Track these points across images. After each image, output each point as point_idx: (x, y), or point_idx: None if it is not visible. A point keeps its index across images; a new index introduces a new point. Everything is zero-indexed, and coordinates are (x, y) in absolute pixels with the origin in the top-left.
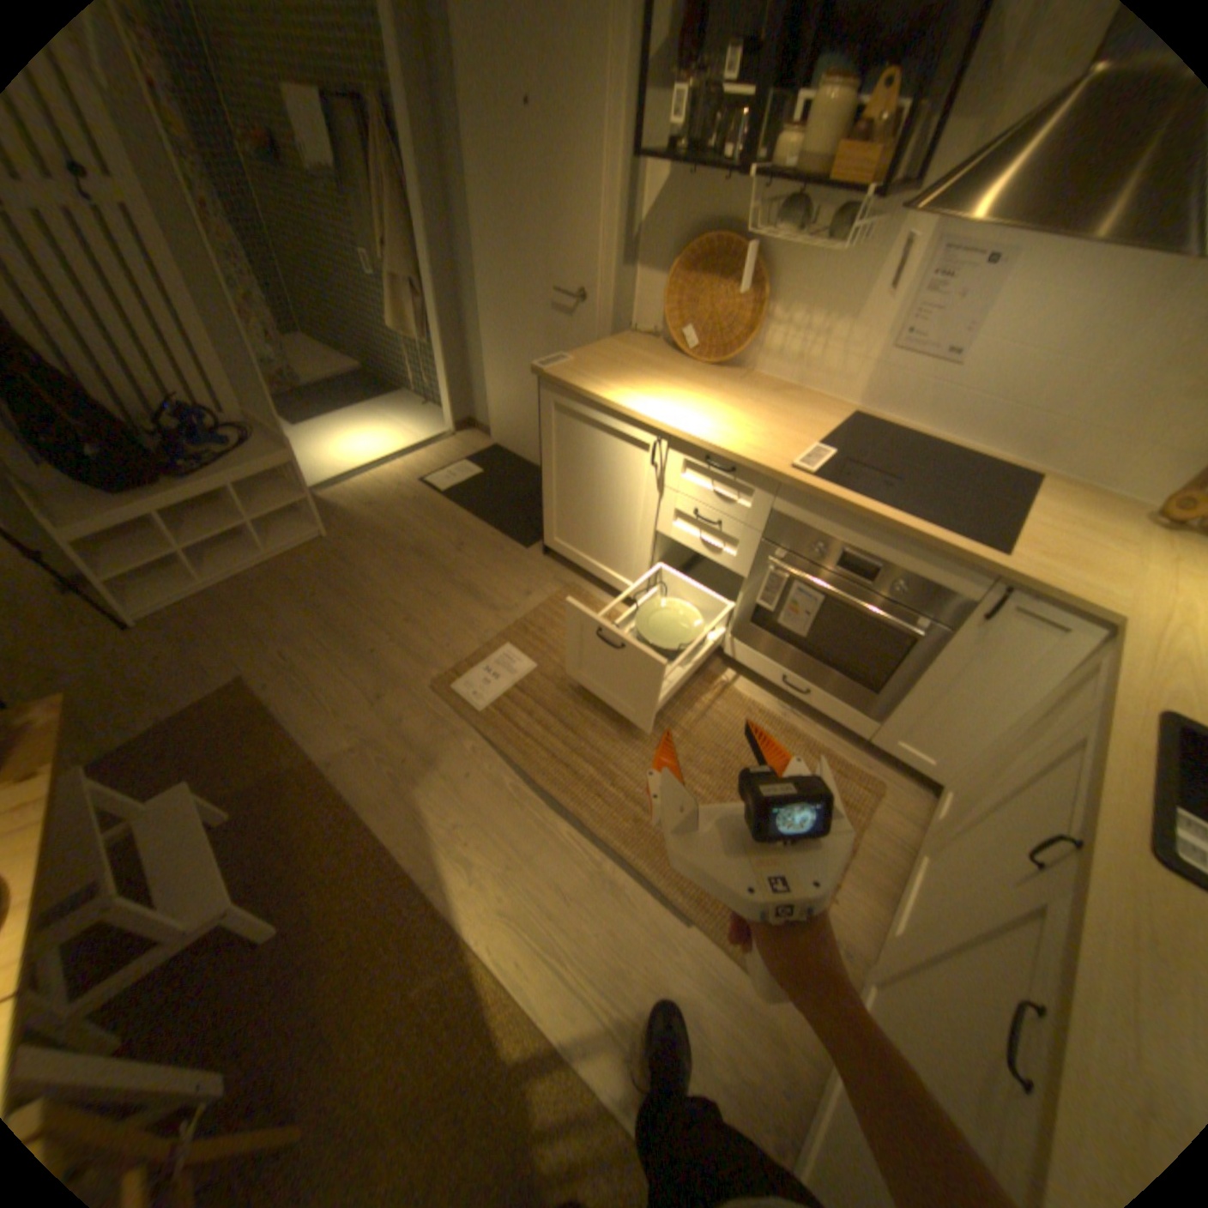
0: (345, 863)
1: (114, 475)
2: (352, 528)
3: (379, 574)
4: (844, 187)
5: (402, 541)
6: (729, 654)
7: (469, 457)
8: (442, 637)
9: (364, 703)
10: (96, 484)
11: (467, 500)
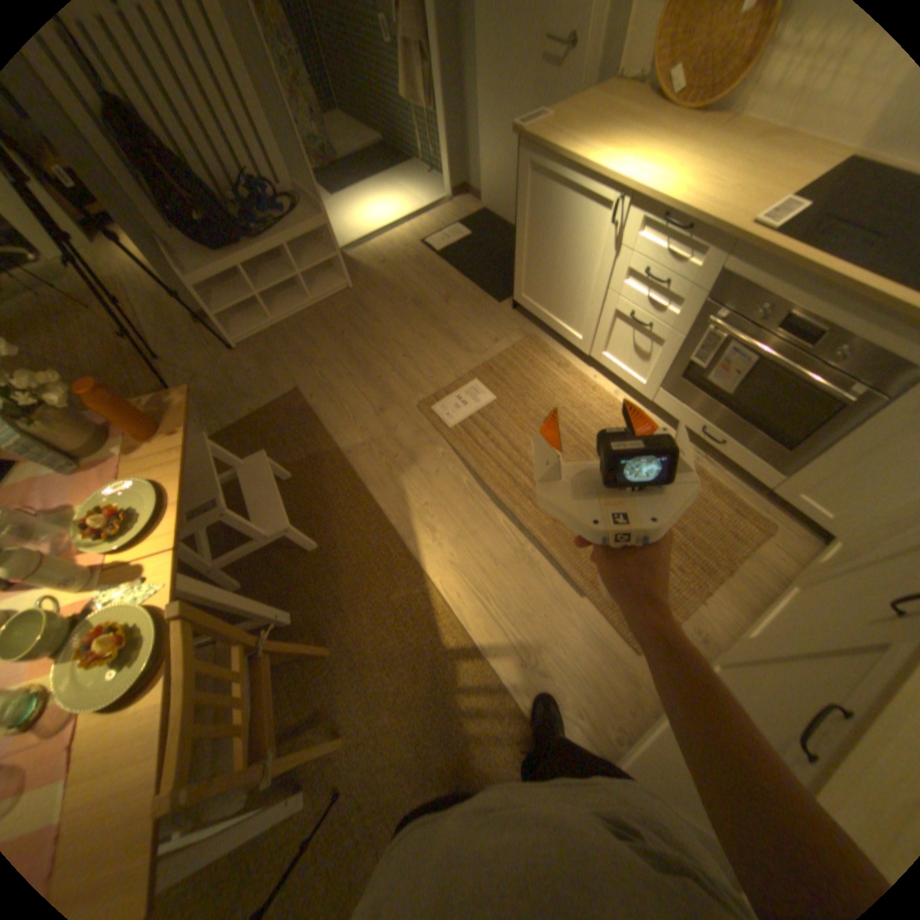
0: (356, 514)
1: (213, 236)
2: (370, 282)
3: (387, 319)
4: None
5: (404, 293)
6: (658, 404)
7: (461, 221)
8: (428, 370)
9: (372, 414)
10: (203, 243)
11: (456, 260)
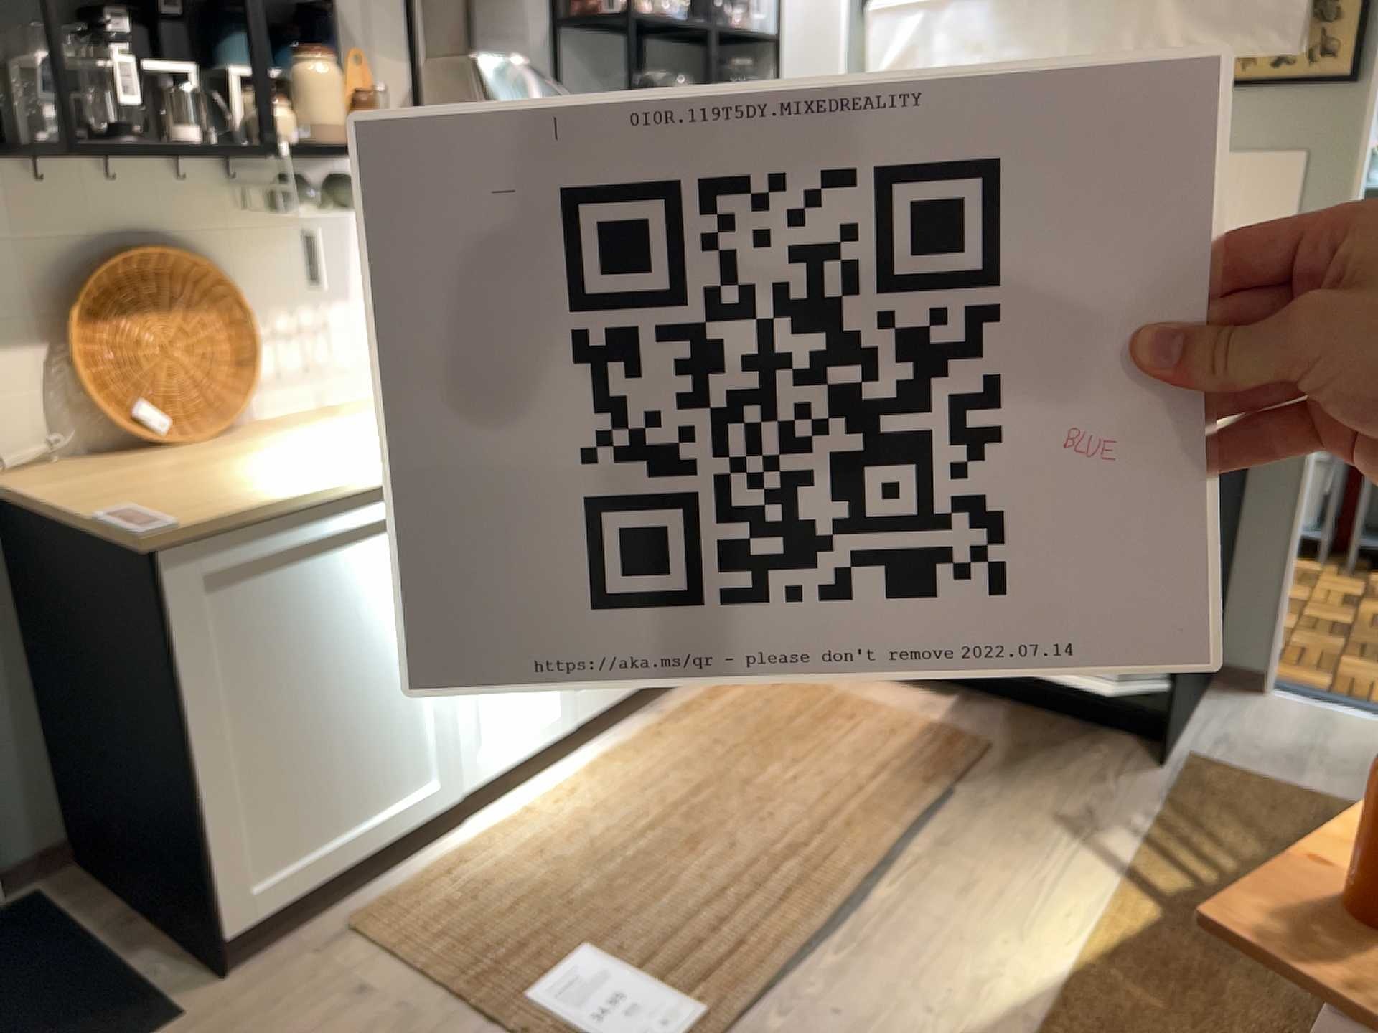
0: None
1: None
2: None
3: None
4: (270, 165)
5: None
6: (584, 719)
7: None
8: None
9: None
10: None
11: None
